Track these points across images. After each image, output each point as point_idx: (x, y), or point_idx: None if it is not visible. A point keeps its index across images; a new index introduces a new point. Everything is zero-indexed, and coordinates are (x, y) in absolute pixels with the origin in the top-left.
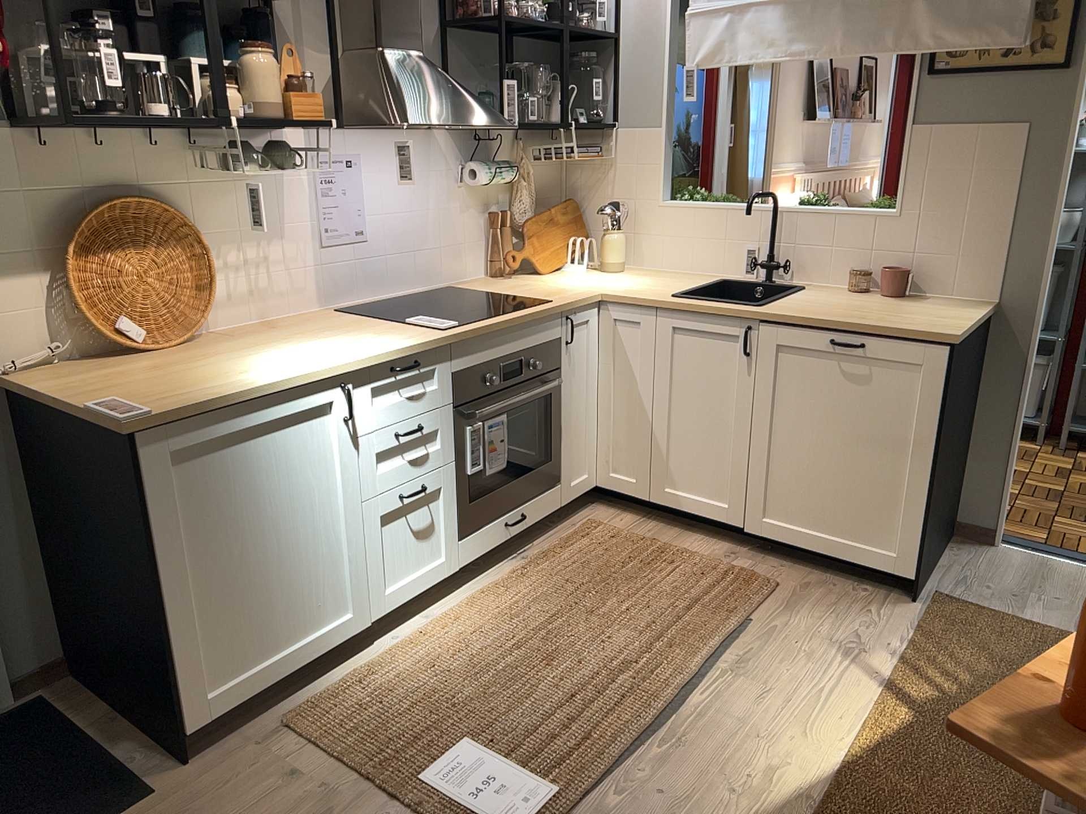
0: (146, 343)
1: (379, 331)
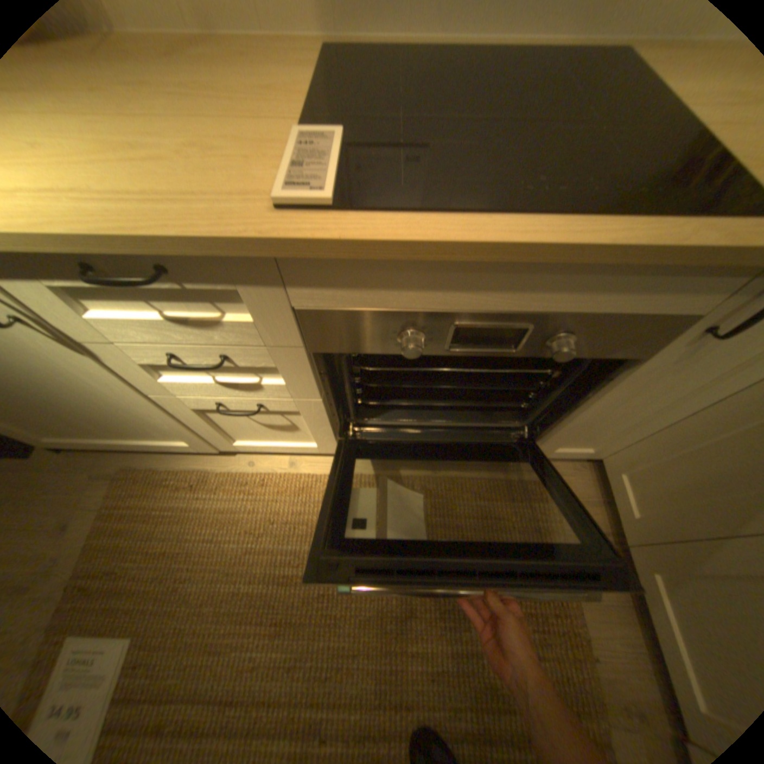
0: None
1: (208, 136)
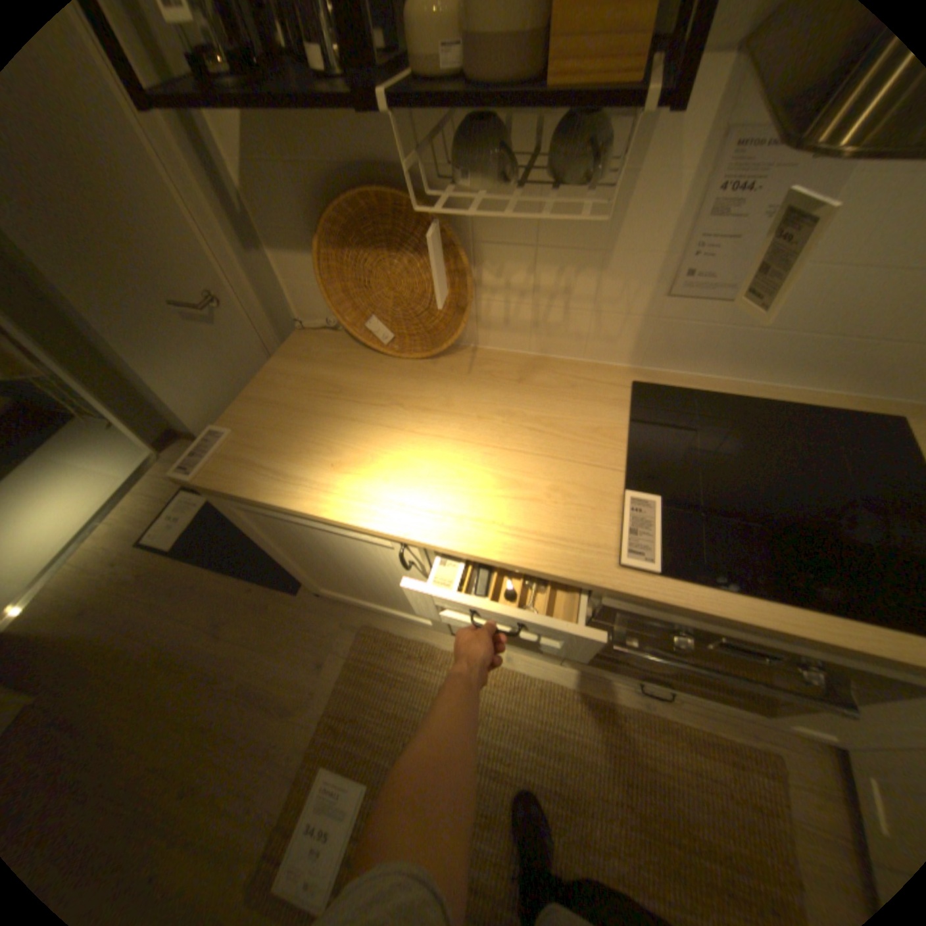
0: (396, 340)
1: (567, 484)
